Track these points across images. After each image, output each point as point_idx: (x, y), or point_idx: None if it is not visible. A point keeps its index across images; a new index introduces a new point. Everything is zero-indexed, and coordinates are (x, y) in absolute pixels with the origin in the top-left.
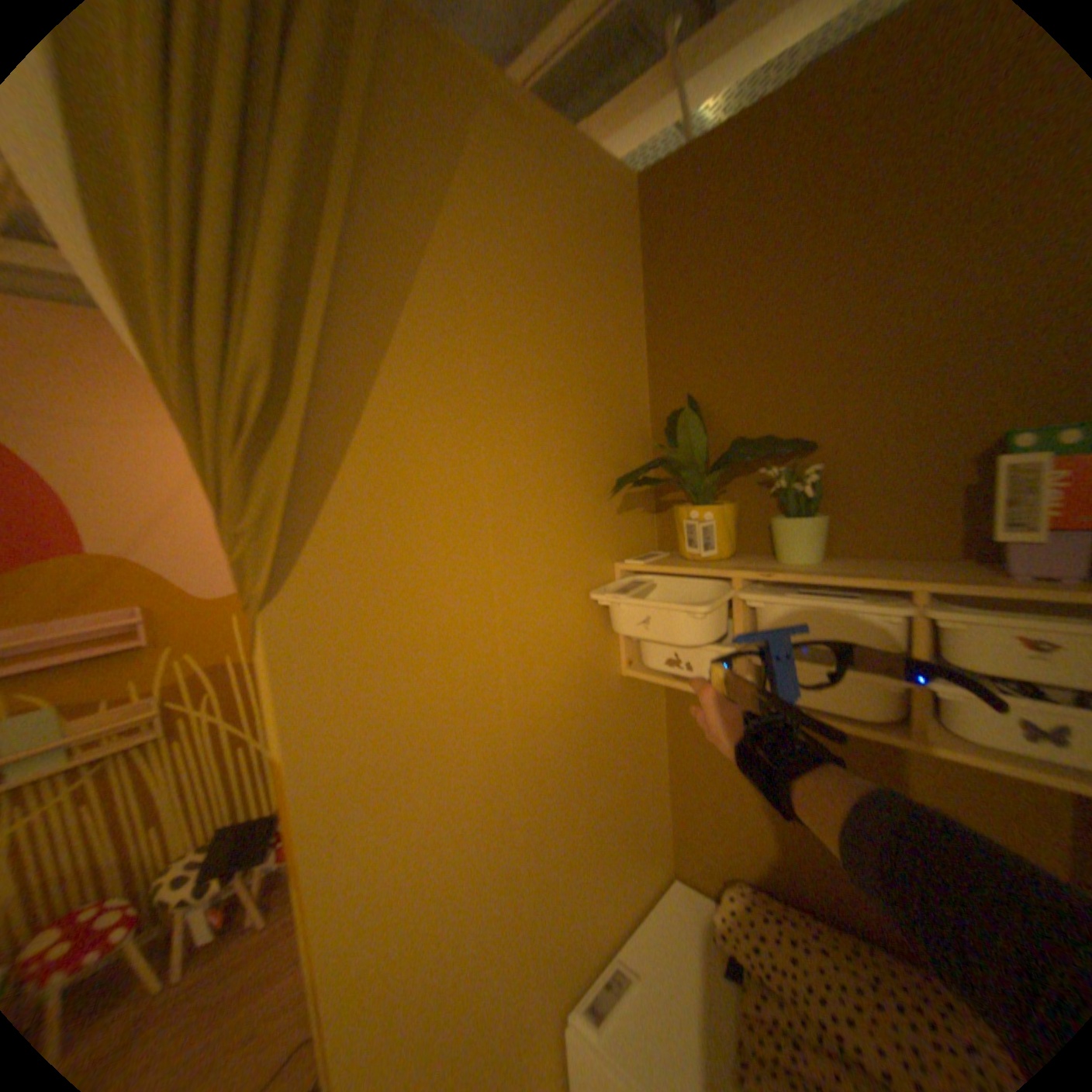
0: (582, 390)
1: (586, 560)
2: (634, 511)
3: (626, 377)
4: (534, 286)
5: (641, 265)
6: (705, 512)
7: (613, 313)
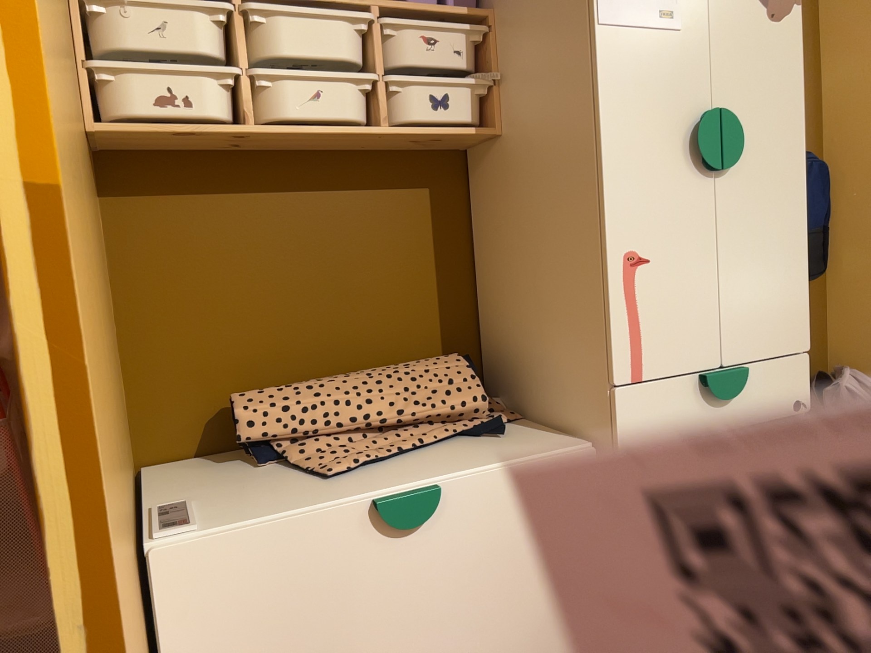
0: None
1: None
2: None
3: None
4: None
5: None
6: None
7: None
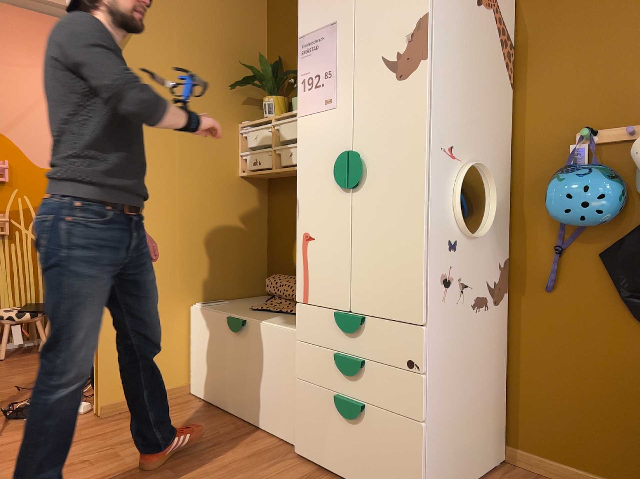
0: (227, 48)
1: (222, 117)
2: (253, 106)
3: (253, 48)
4: (206, 5)
5: (266, 3)
6: (270, 99)
7: (247, 20)
